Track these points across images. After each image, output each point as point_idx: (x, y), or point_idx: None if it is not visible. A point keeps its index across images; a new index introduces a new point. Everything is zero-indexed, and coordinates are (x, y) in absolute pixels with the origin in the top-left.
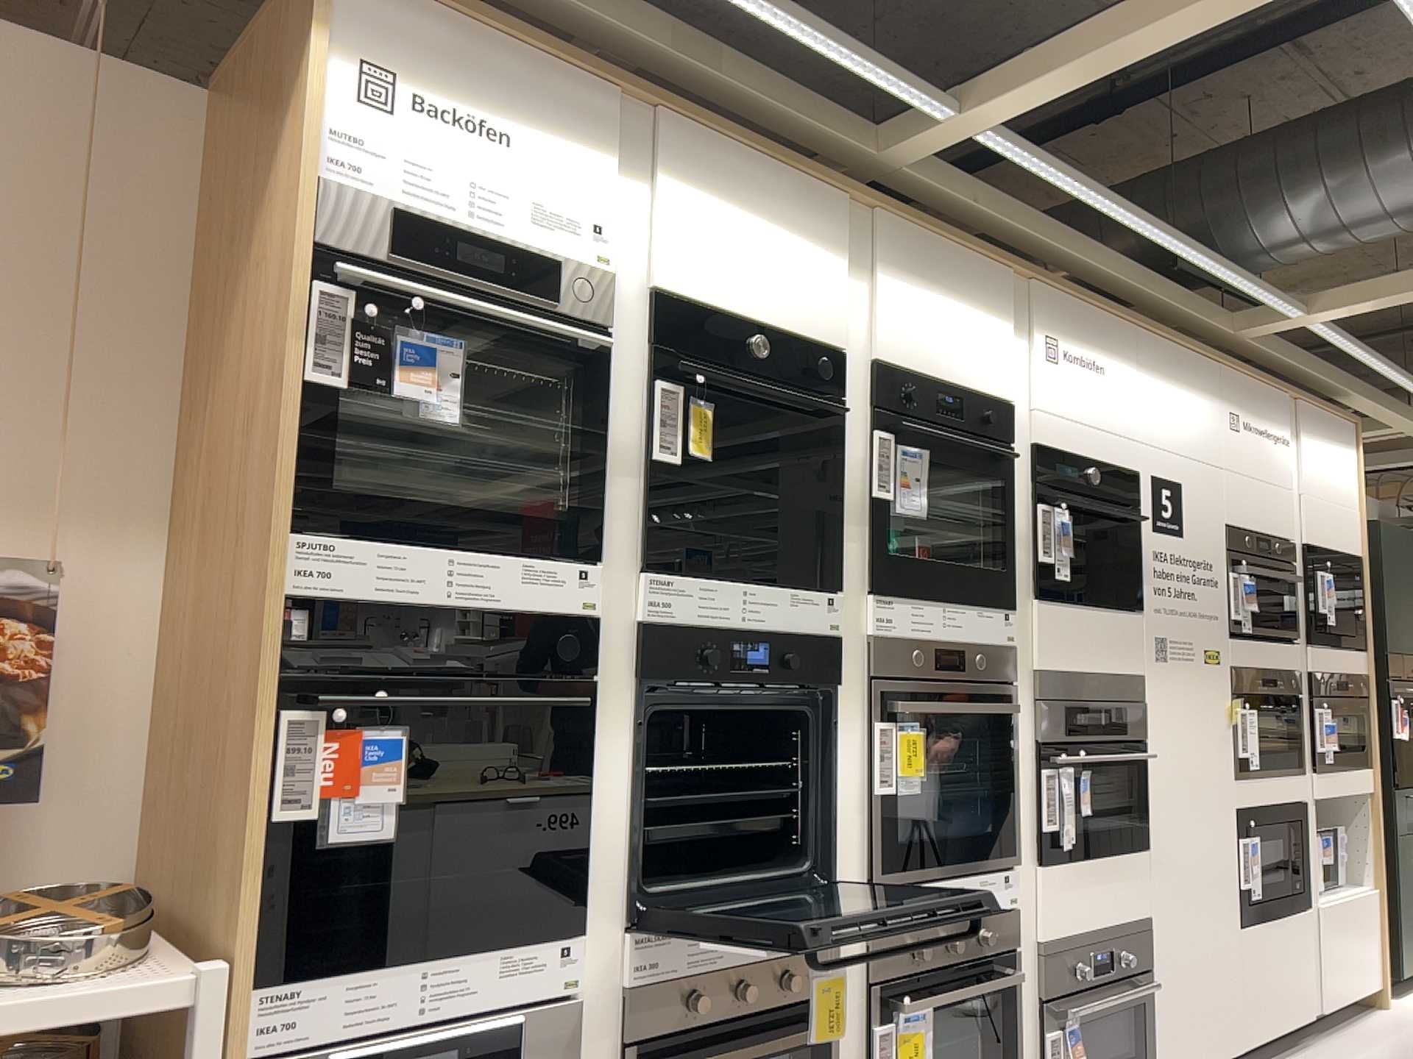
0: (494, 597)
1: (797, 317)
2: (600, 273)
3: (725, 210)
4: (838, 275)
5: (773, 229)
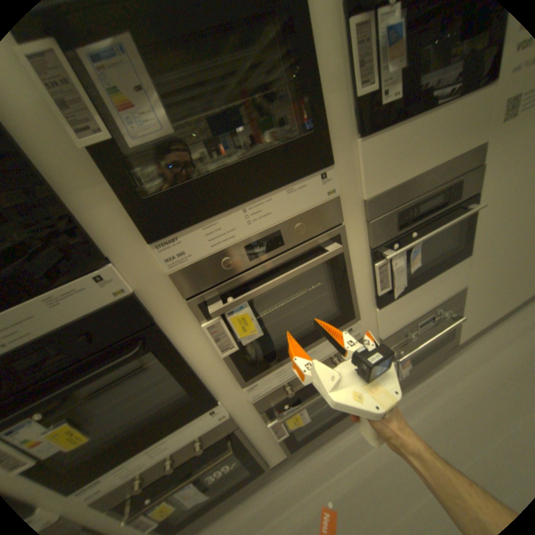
0: None
1: None
2: None
3: None
4: None
5: None
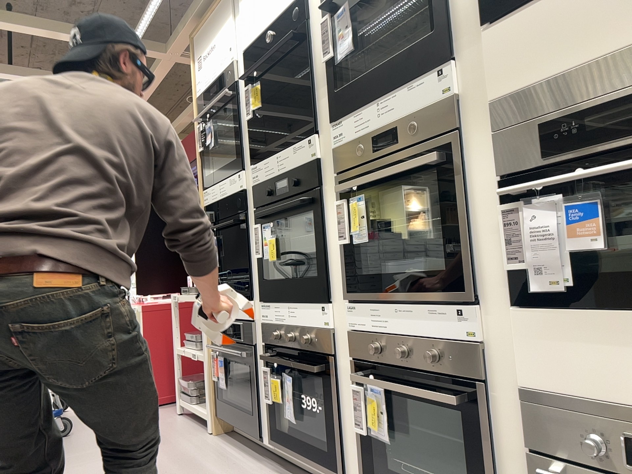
0: (224, 194)
1: None
2: (229, 62)
3: None
4: None
5: None
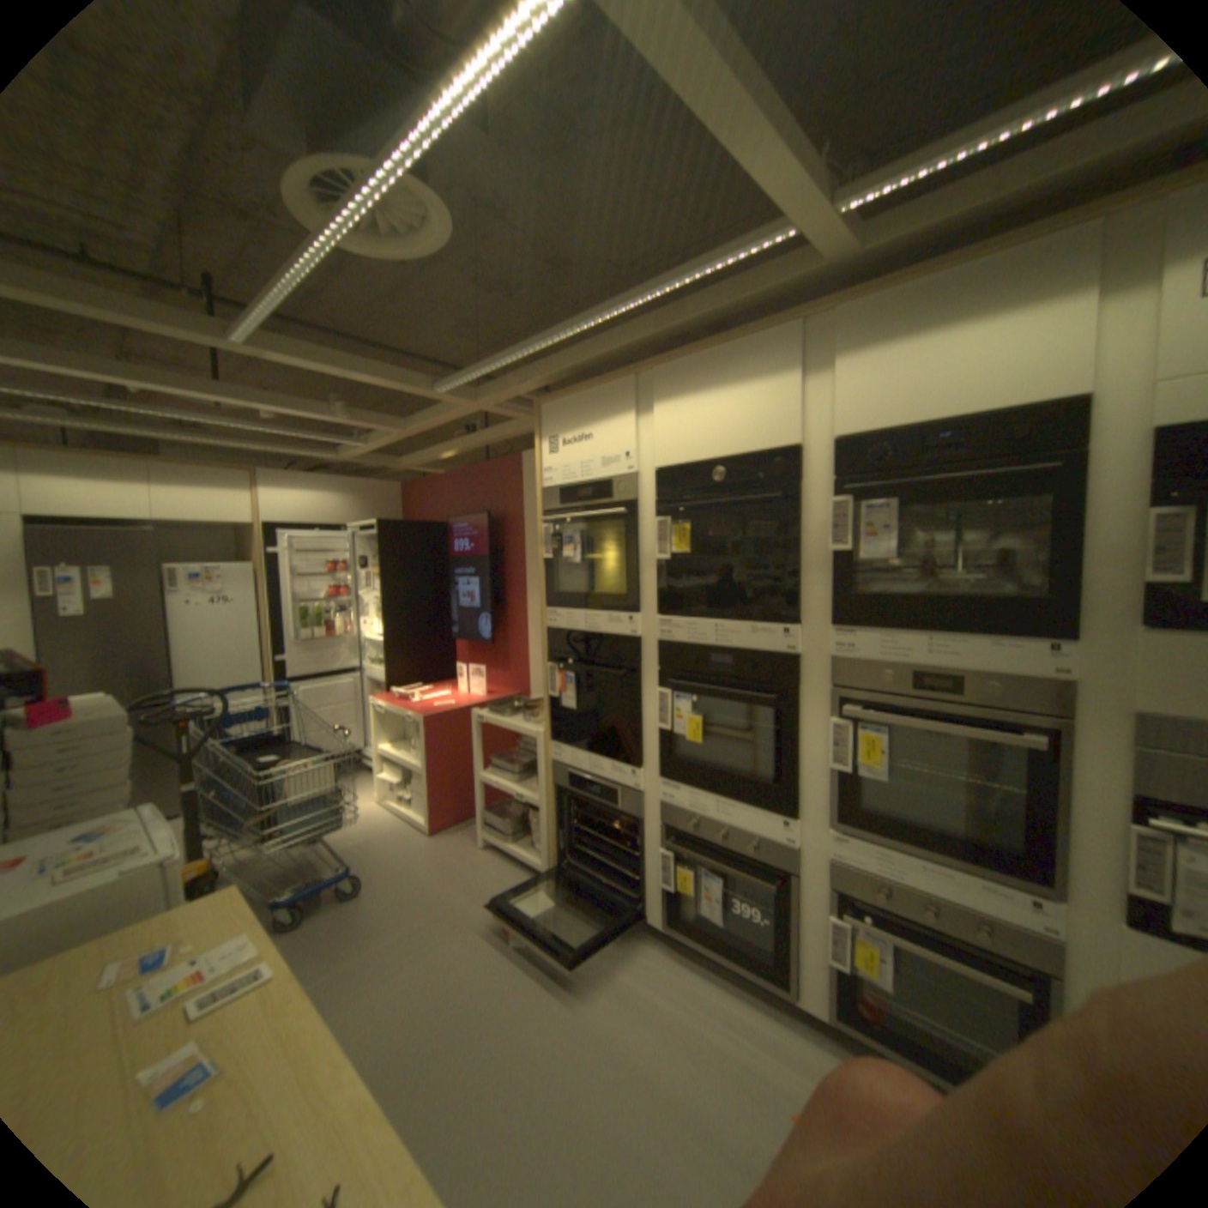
0: (595, 631)
1: (752, 434)
2: (624, 472)
3: (692, 392)
4: (794, 378)
5: (729, 381)
